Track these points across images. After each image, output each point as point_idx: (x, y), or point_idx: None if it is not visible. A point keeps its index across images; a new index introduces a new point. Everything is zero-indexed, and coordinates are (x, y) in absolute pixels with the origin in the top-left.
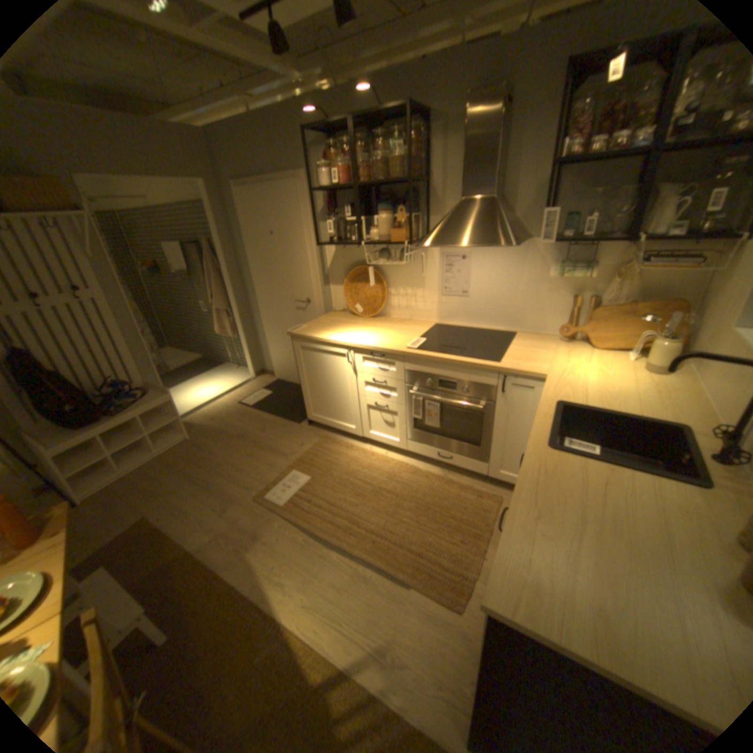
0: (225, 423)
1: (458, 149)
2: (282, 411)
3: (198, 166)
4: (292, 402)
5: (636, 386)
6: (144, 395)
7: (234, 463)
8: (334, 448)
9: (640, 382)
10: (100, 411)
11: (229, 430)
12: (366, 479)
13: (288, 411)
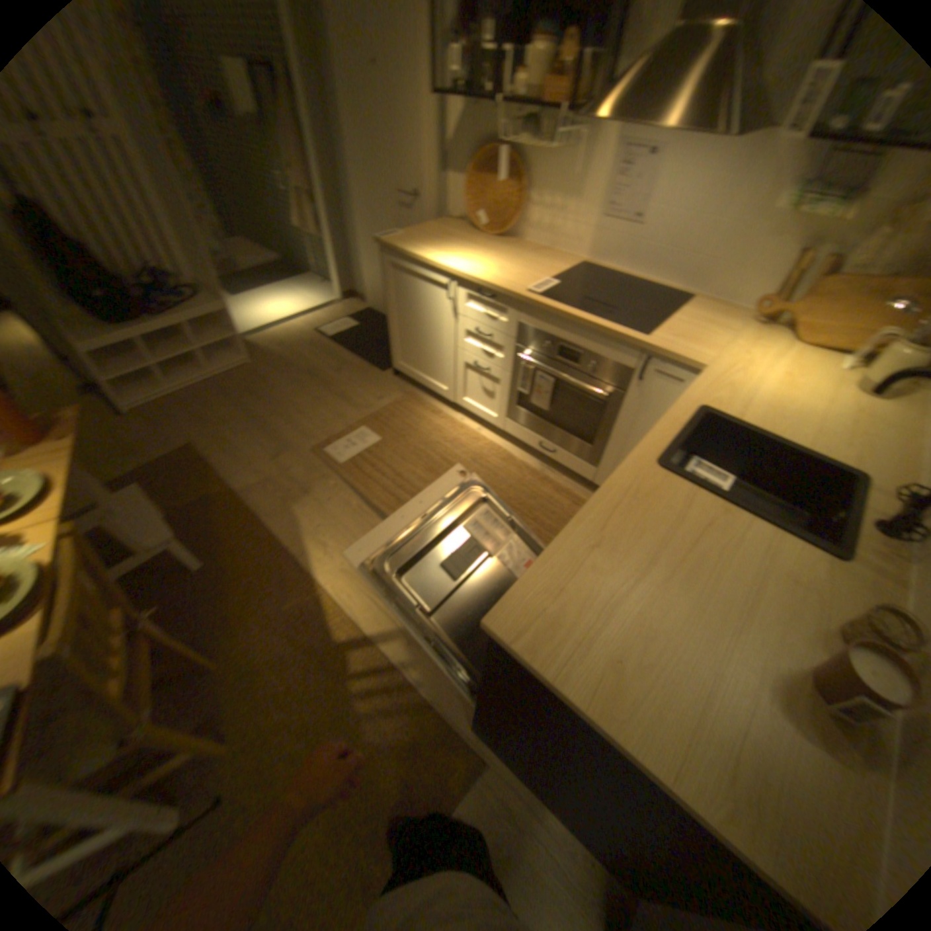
0: (291, 354)
1: None
2: (362, 352)
3: None
4: (377, 342)
5: (827, 406)
6: (189, 297)
7: (294, 405)
8: (415, 410)
9: (837, 402)
10: (135, 308)
11: (295, 364)
12: (444, 454)
13: (370, 354)
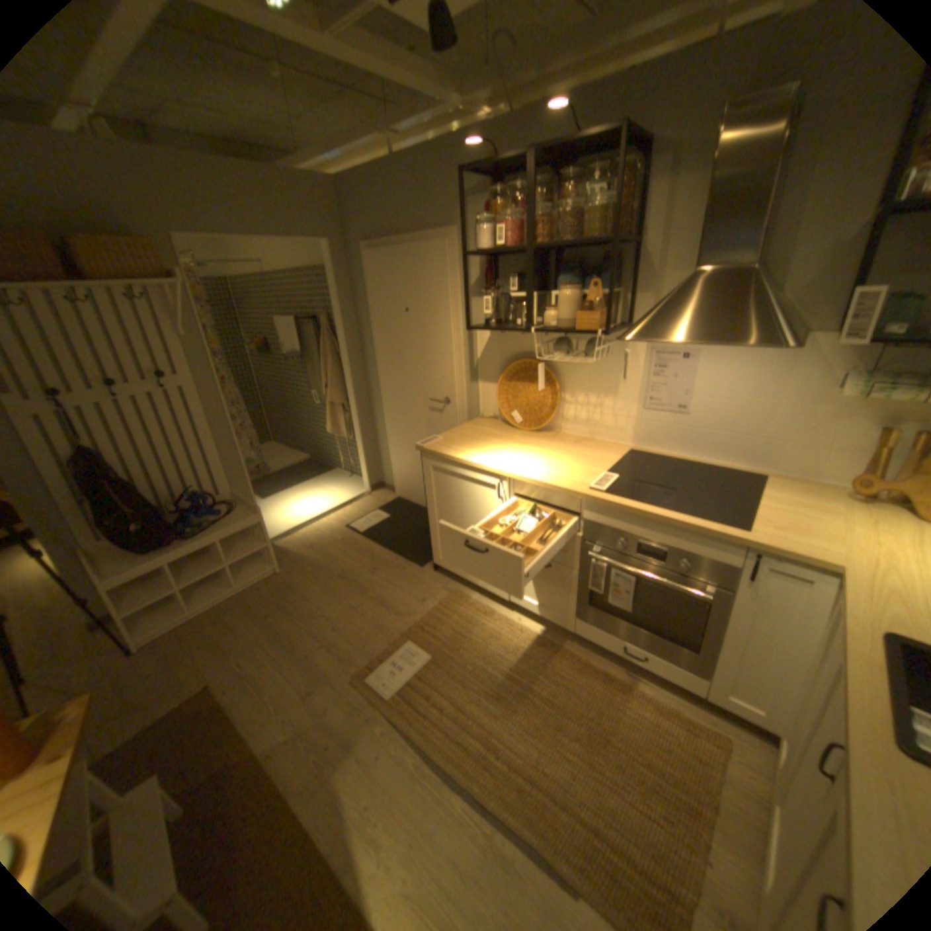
0: (326, 555)
1: (693, 194)
2: (399, 546)
3: (323, 225)
4: (414, 533)
5: None
6: (230, 512)
7: (331, 618)
8: (467, 612)
9: None
10: (175, 530)
11: (330, 566)
12: (511, 671)
13: (408, 547)
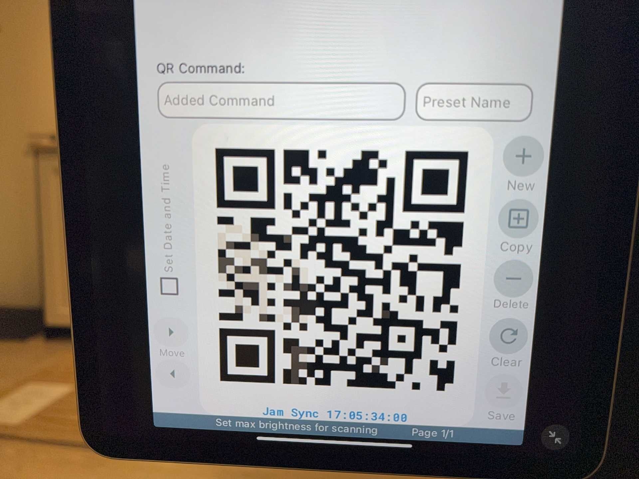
0: None
1: None
2: None
3: None
4: None
5: None
6: None
7: None
8: None
9: None
10: None
11: None
12: None
13: None
